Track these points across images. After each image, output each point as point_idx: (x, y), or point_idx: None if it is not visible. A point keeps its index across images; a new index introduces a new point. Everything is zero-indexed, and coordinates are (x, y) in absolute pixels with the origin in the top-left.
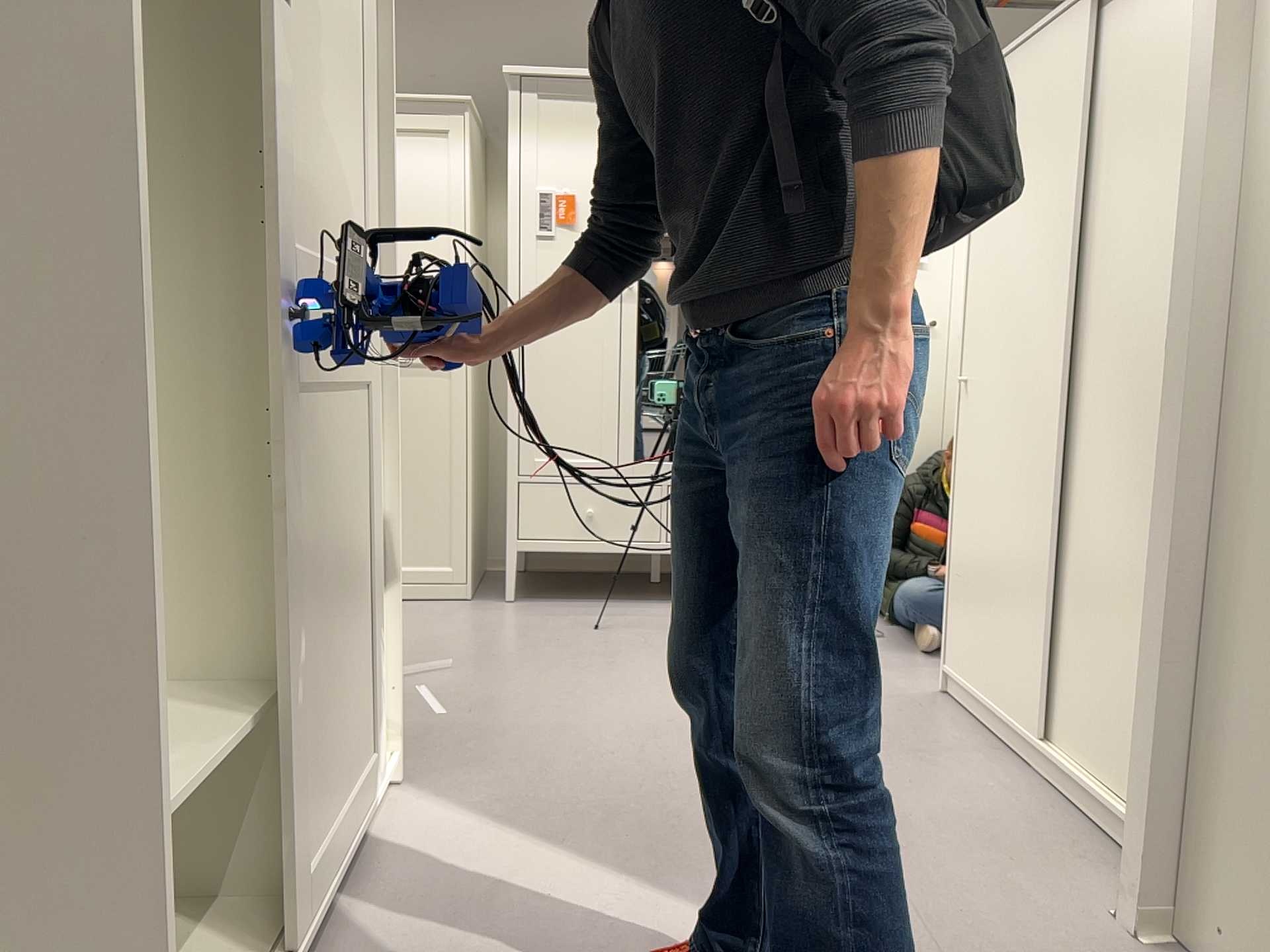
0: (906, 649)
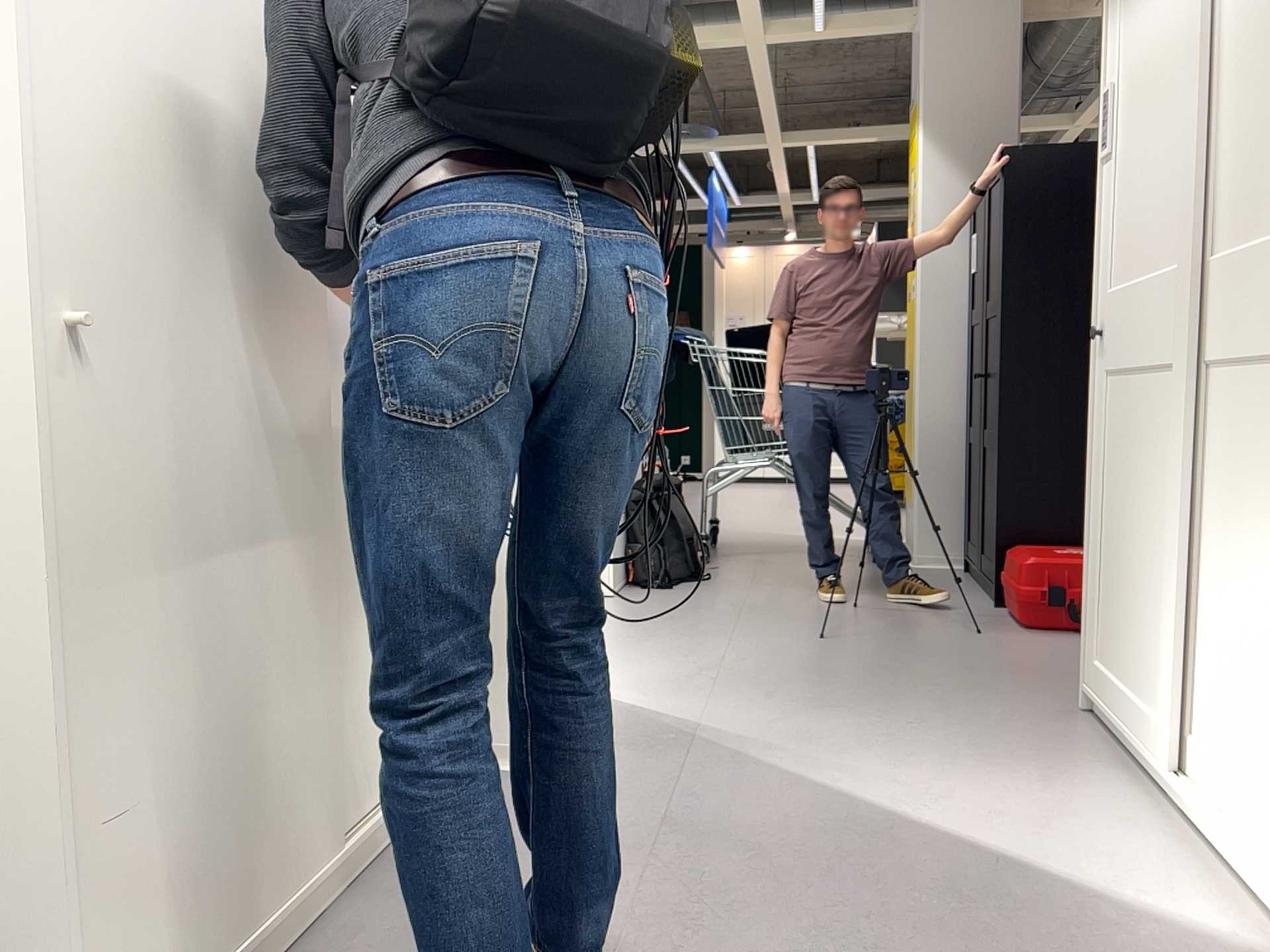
0: None
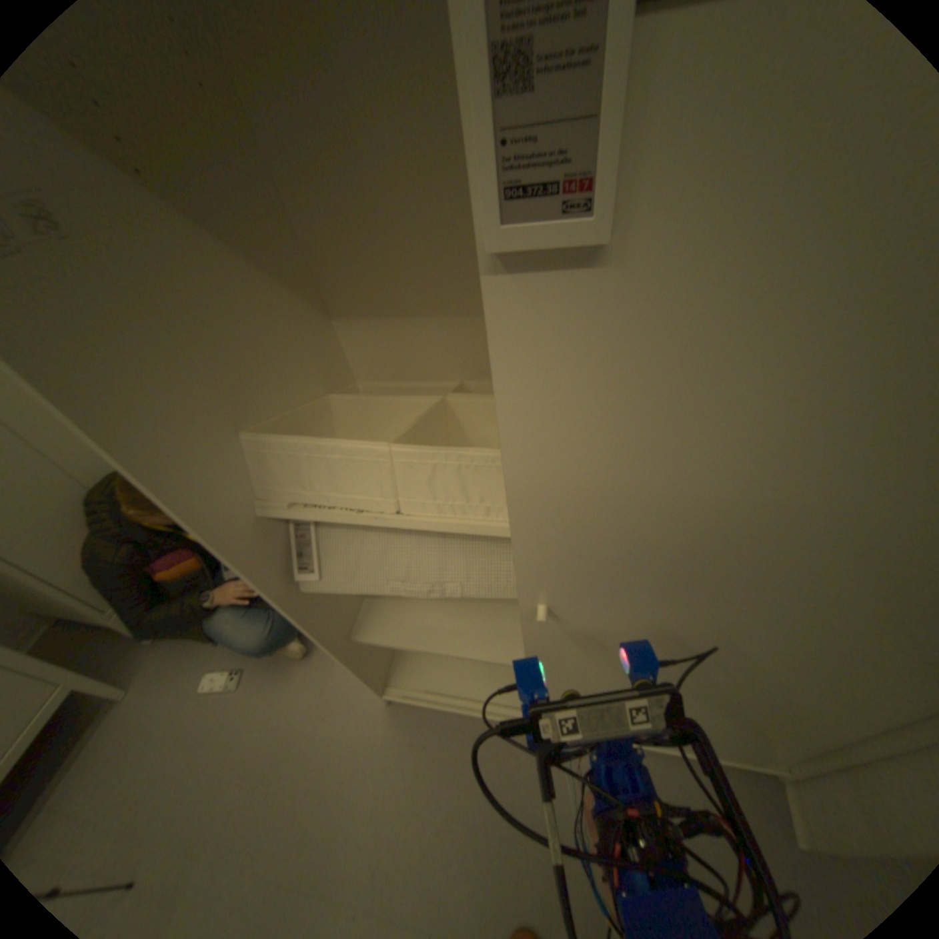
0: (272, 670)
